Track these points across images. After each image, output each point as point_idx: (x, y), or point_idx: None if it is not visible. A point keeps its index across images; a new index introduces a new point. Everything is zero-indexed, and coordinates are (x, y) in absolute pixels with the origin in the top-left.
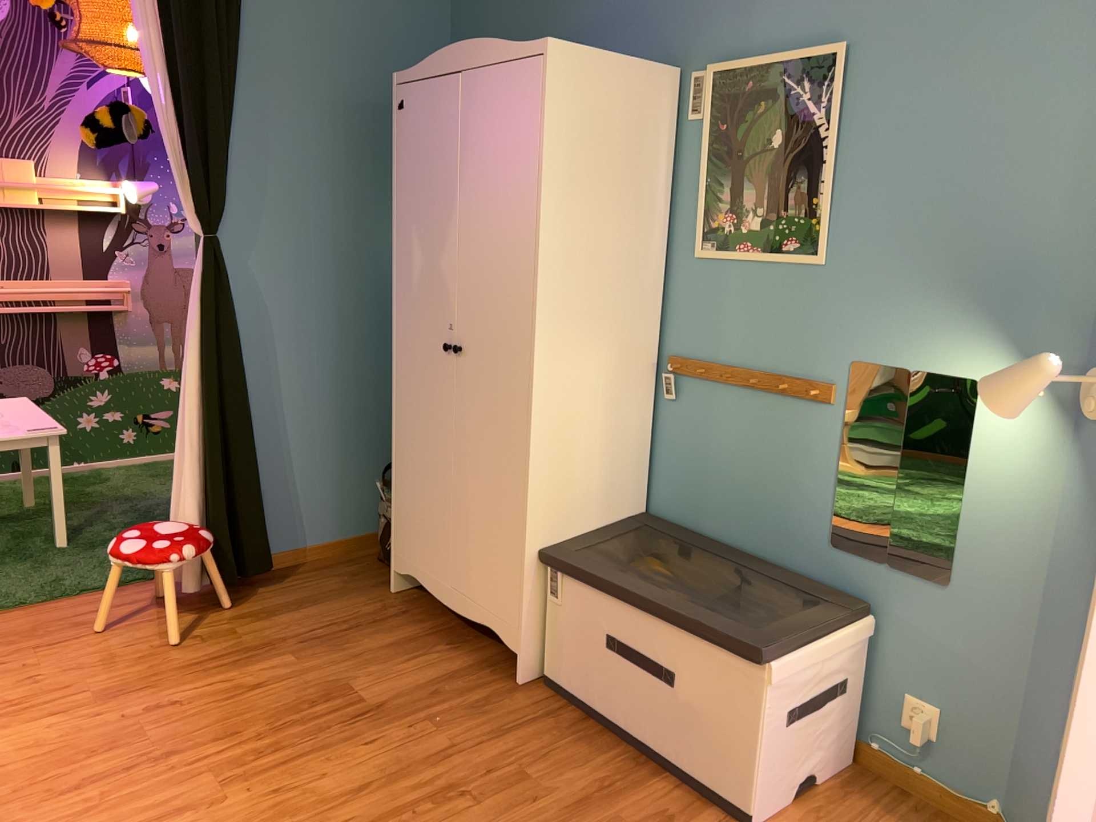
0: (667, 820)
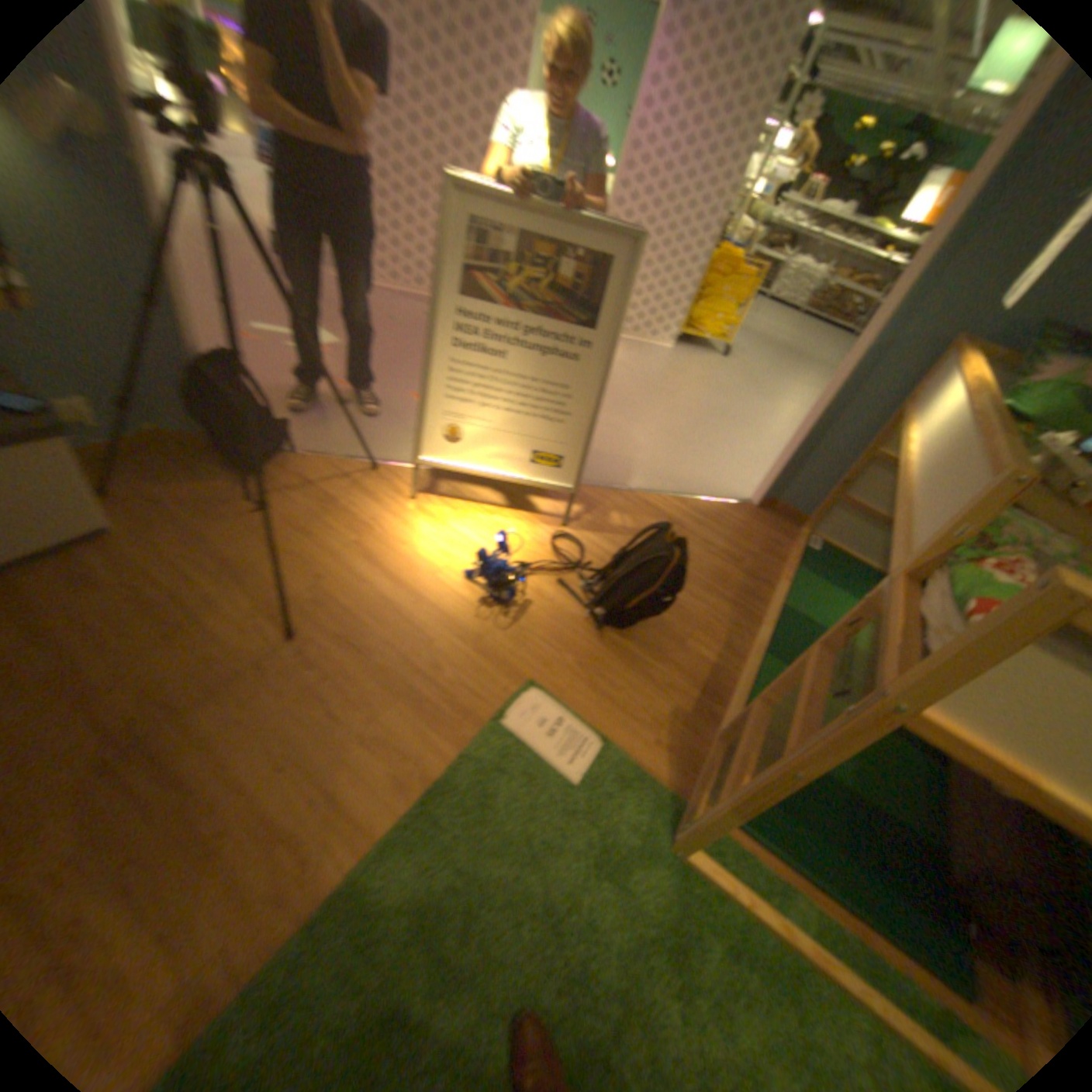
0: (84, 580)
